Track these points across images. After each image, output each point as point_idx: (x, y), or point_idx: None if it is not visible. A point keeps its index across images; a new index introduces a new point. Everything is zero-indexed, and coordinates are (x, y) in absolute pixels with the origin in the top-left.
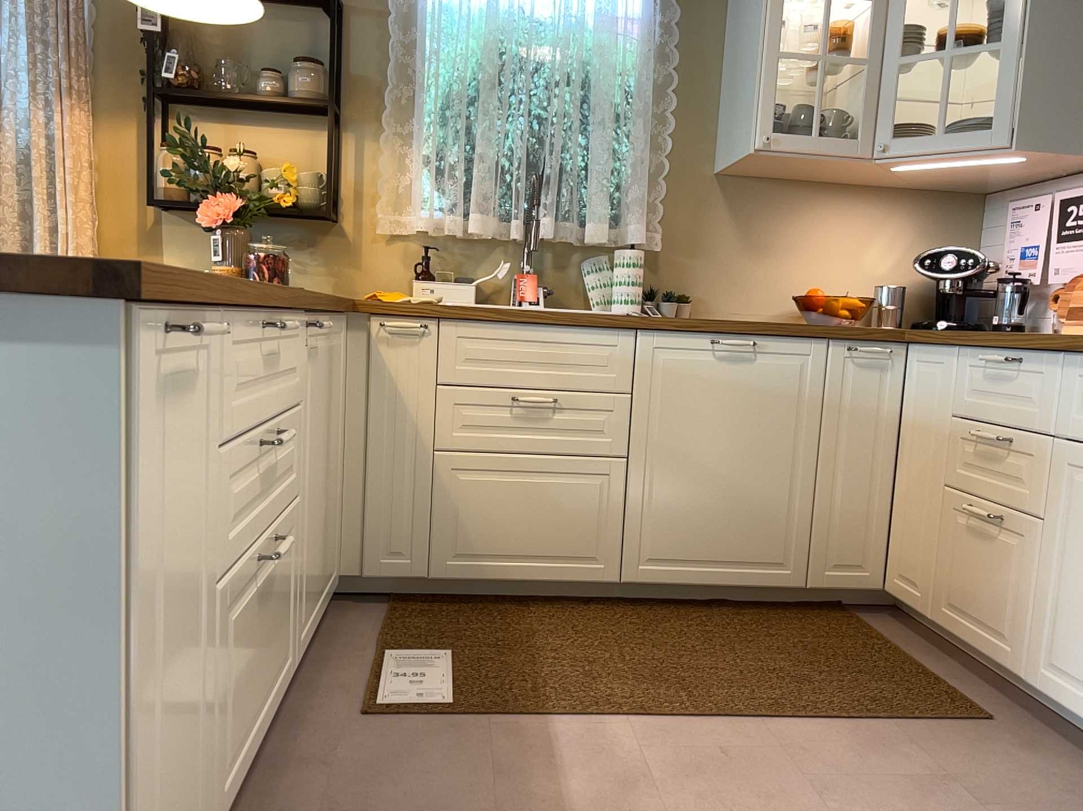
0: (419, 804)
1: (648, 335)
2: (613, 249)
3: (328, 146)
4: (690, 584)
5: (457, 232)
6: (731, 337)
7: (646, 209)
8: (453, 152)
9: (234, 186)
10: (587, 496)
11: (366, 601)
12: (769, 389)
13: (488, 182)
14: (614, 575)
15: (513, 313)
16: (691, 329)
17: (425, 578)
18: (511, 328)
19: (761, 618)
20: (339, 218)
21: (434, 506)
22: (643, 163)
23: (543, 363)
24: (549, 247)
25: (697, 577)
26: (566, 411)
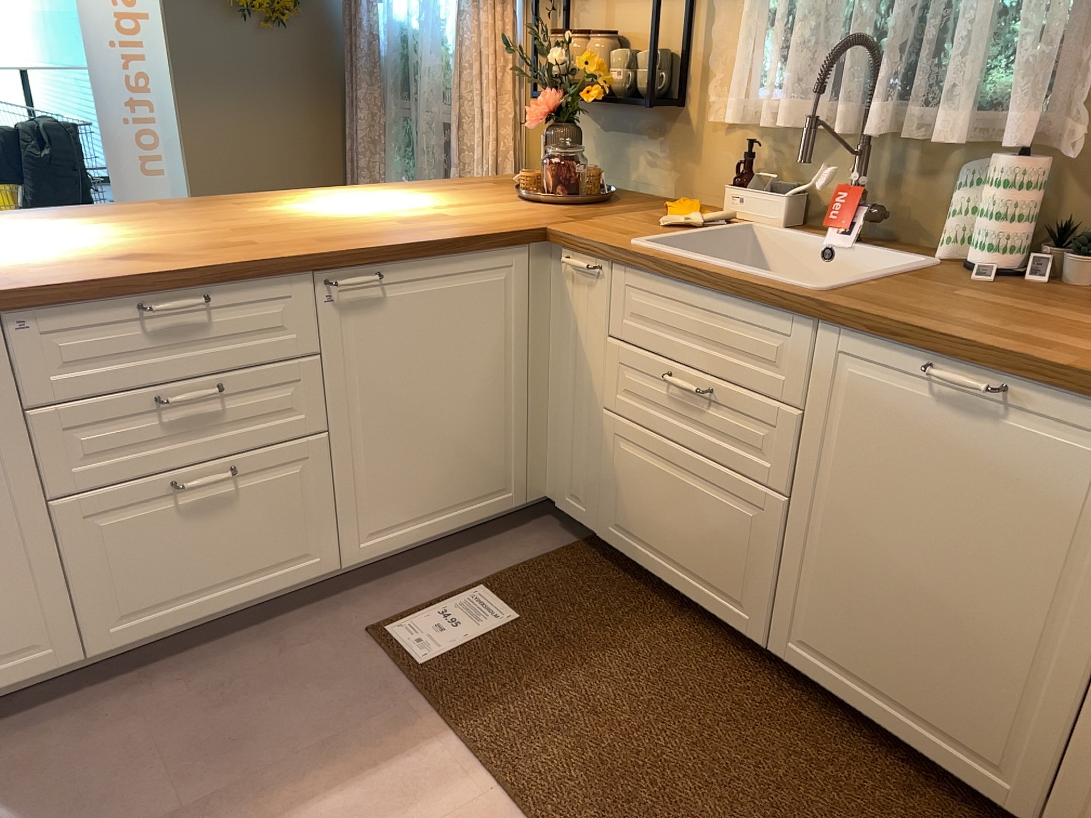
0: (263, 721)
1: (829, 332)
2: (1013, 151)
3: (680, 14)
4: (849, 704)
5: (778, 125)
6: (958, 369)
7: (1083, 80)
8: (779, 11)
9: (562, 81)
10: (736, 522)
11: (573, 528)
12: (1018, 480)
13: (809, 53)
14: (758, 633)
15: (672, 267)
16: (887, 338)
17: (597, 533)
18: (674, 285)
19: (936, 814)
20: (682, 103)
21: (602, 465)
22: (1049, 1)
23: (704, 338)
24: (911, 145)
25: (858, 699)
26: (723, 408)
